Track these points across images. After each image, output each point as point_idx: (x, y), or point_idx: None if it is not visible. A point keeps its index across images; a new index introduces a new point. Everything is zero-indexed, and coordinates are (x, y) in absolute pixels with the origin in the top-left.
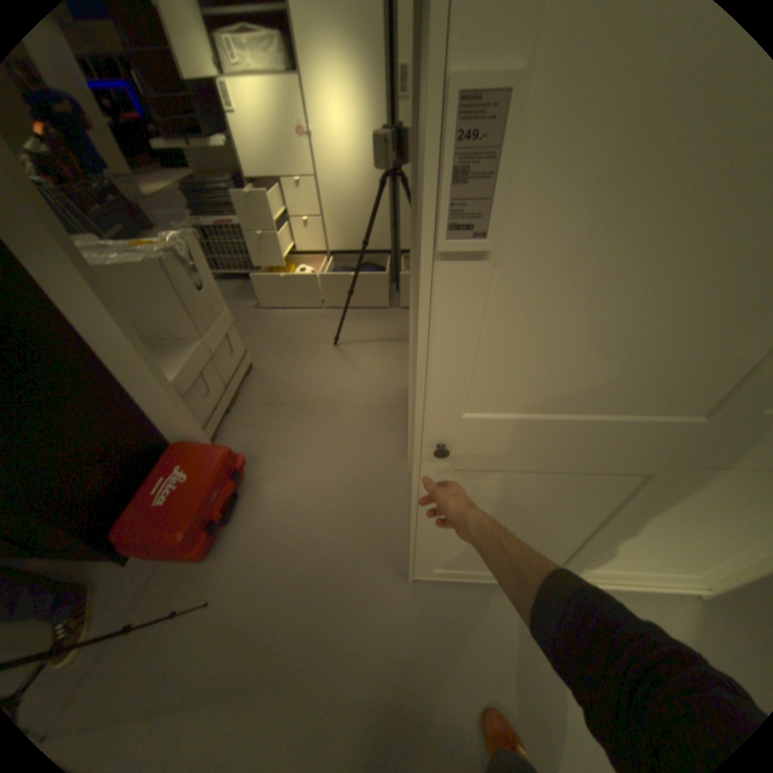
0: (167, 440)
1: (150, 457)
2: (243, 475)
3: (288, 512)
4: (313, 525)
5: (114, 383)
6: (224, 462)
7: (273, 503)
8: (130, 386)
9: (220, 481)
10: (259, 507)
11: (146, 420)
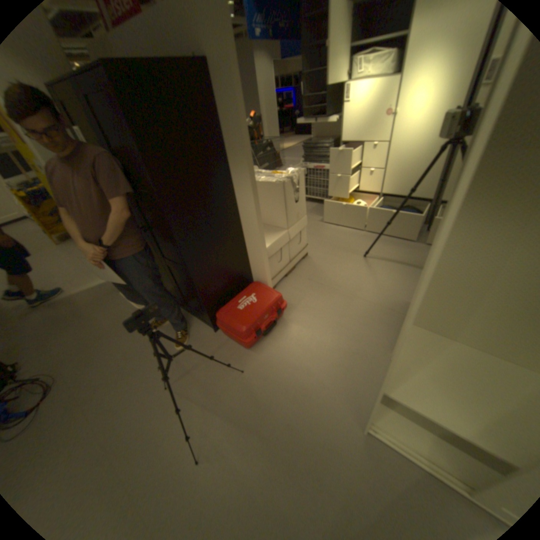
0: (252, 279)
1: (243, 284)
2: (282, 314)
3: (300, 346)
4: (311, 362)
5: (242, 240)
6: (276, 301)
7: (293, 337)
8: (247, 245)
9: (270, 311)
10: (284, 336)
11: (248, 265)
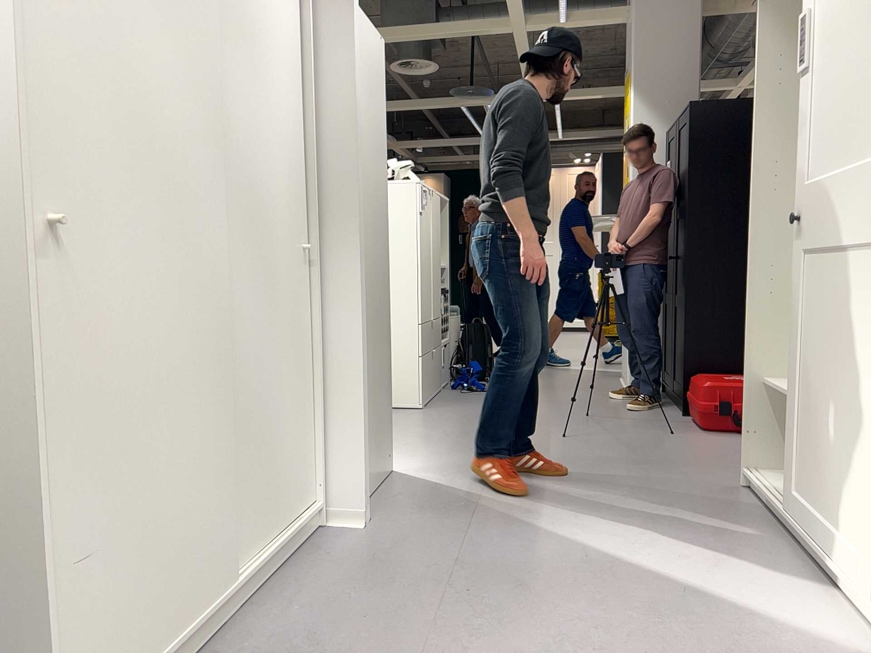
0: None
1: None
2: None
3: None
4: None
5: None
6: None
7: None
8: None
9: None
10: None
11: None
